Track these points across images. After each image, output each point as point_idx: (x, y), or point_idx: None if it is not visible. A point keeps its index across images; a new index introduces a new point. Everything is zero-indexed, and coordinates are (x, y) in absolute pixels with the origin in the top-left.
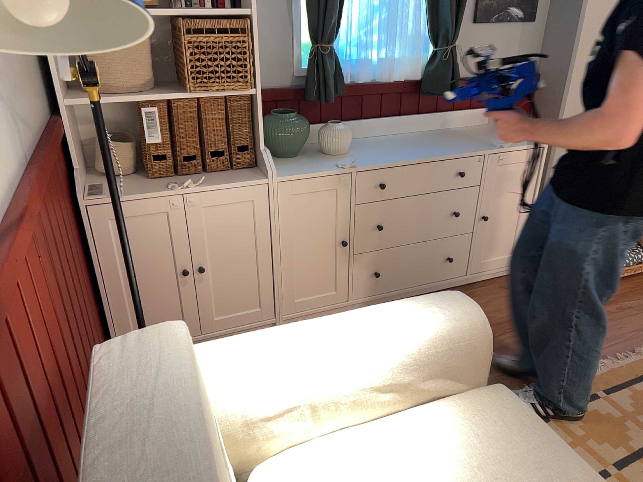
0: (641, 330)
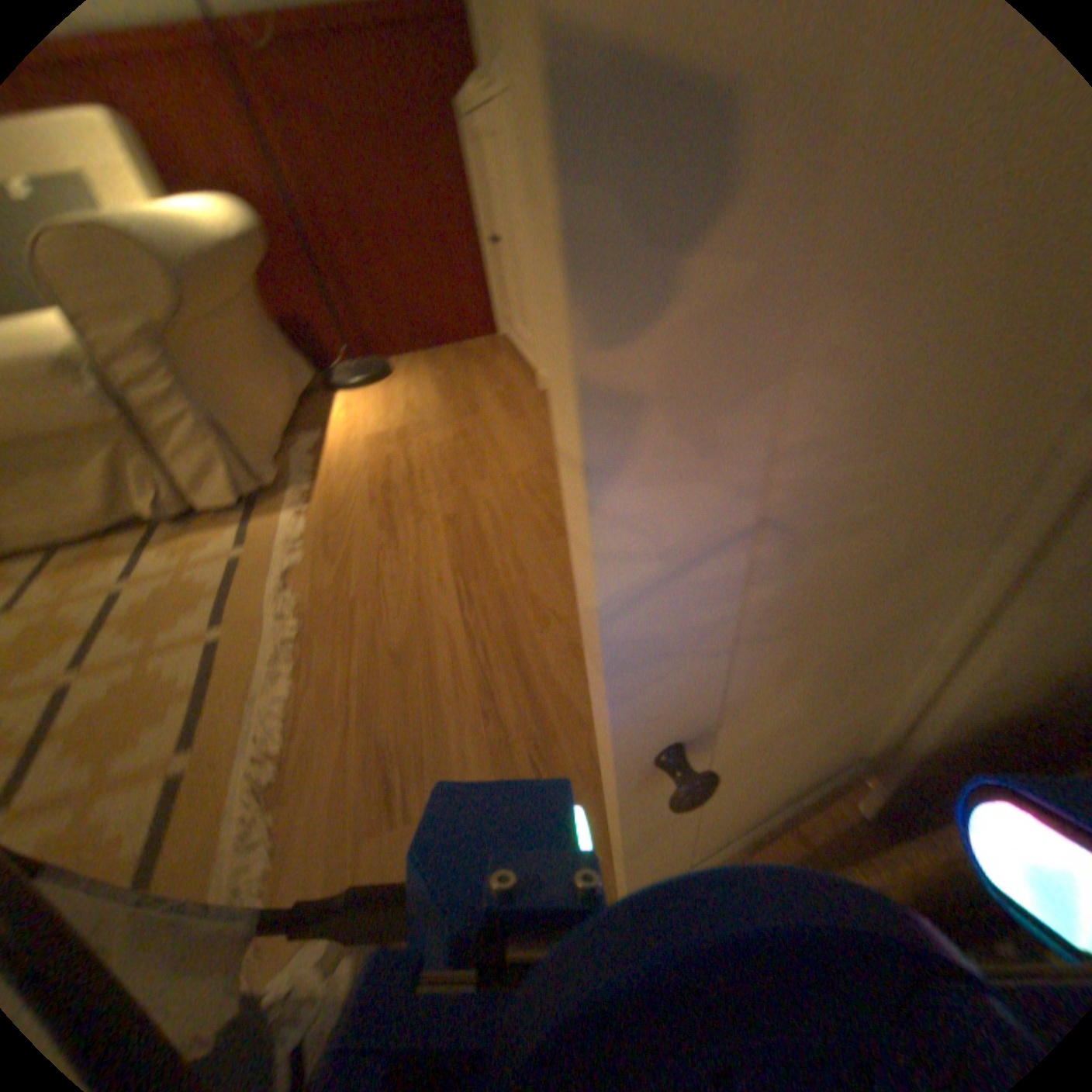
0: None
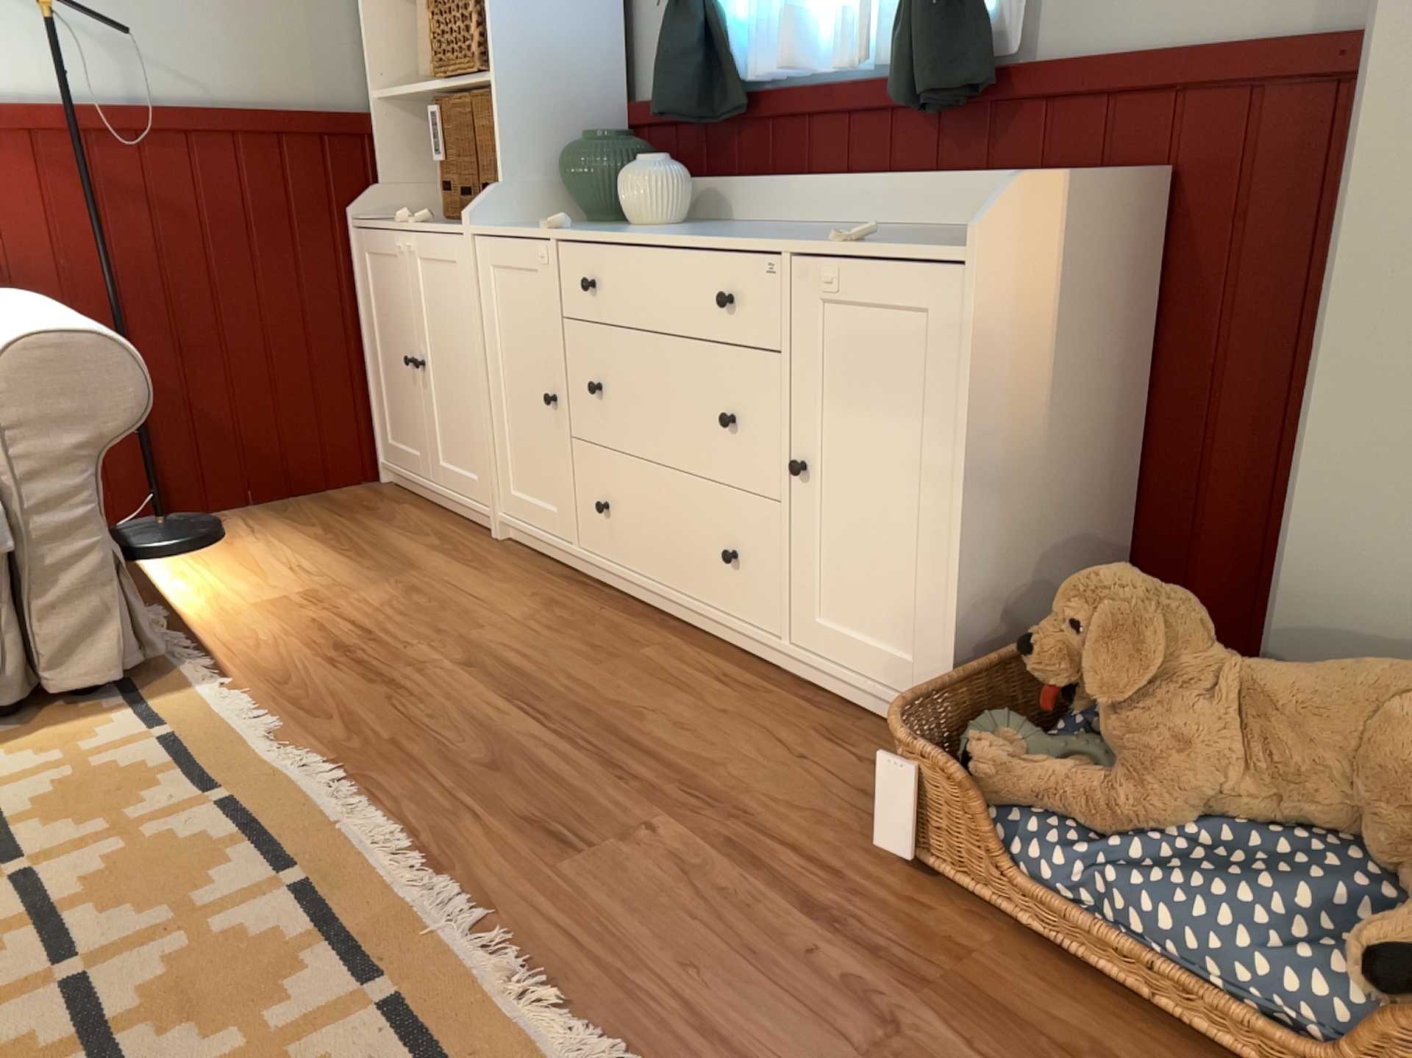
0: (716, 1031)
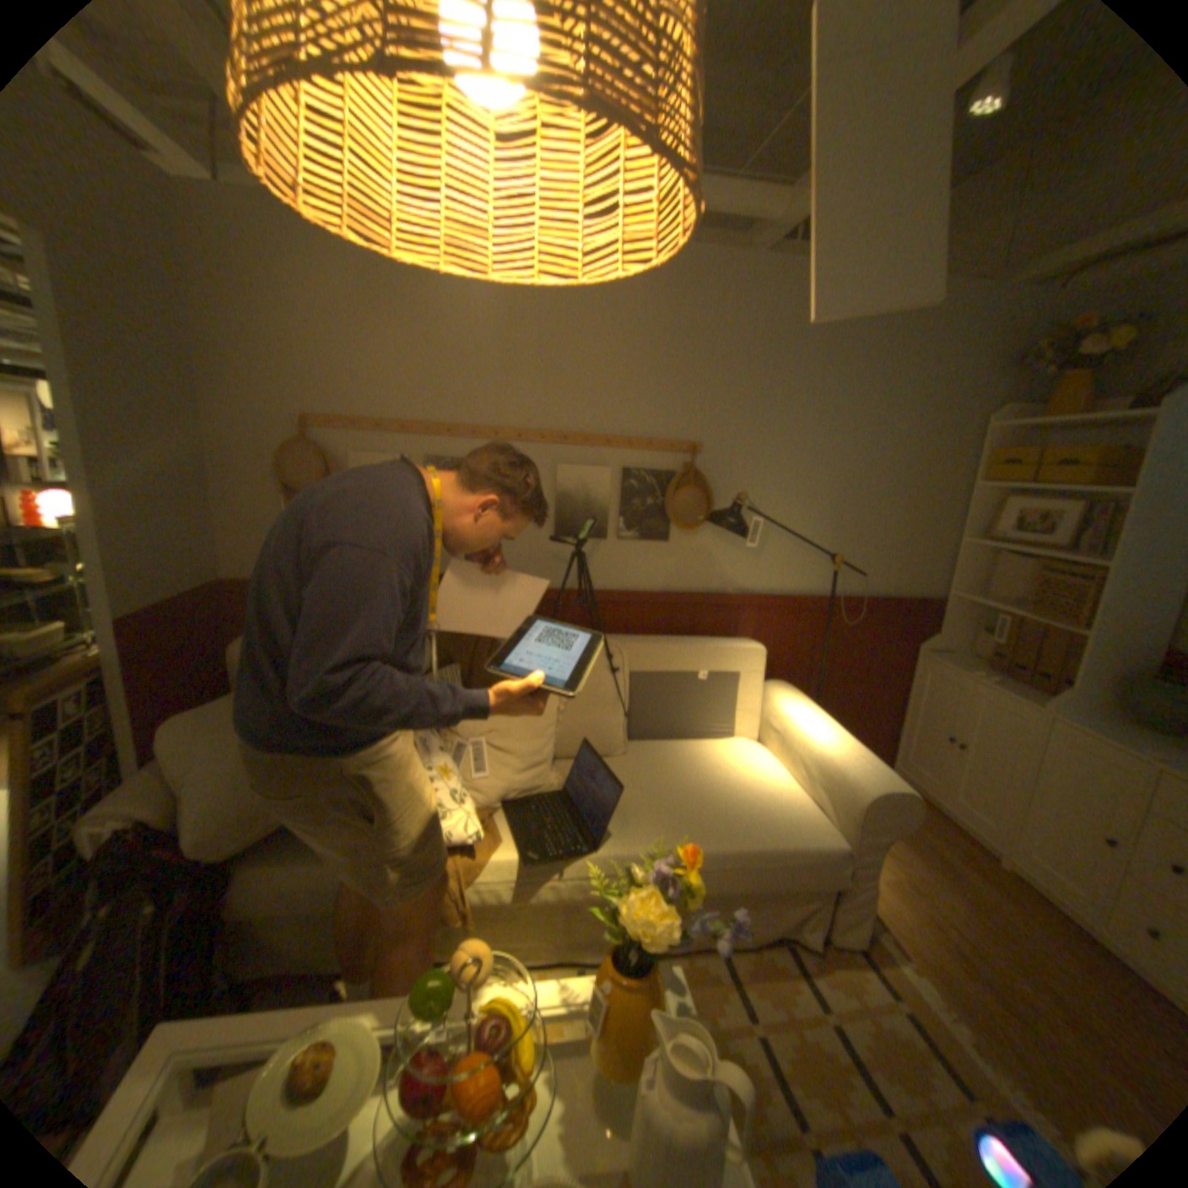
0: None
